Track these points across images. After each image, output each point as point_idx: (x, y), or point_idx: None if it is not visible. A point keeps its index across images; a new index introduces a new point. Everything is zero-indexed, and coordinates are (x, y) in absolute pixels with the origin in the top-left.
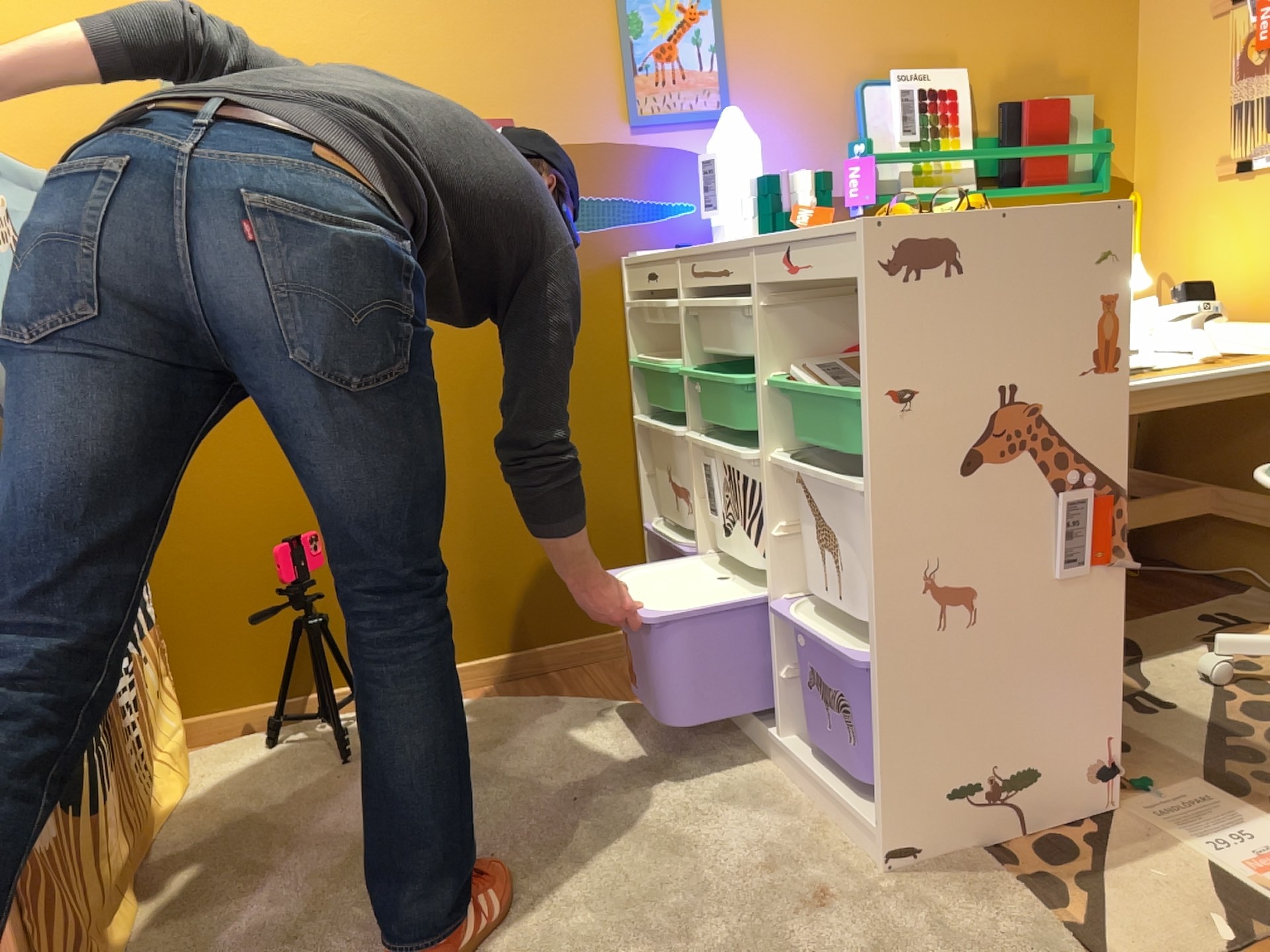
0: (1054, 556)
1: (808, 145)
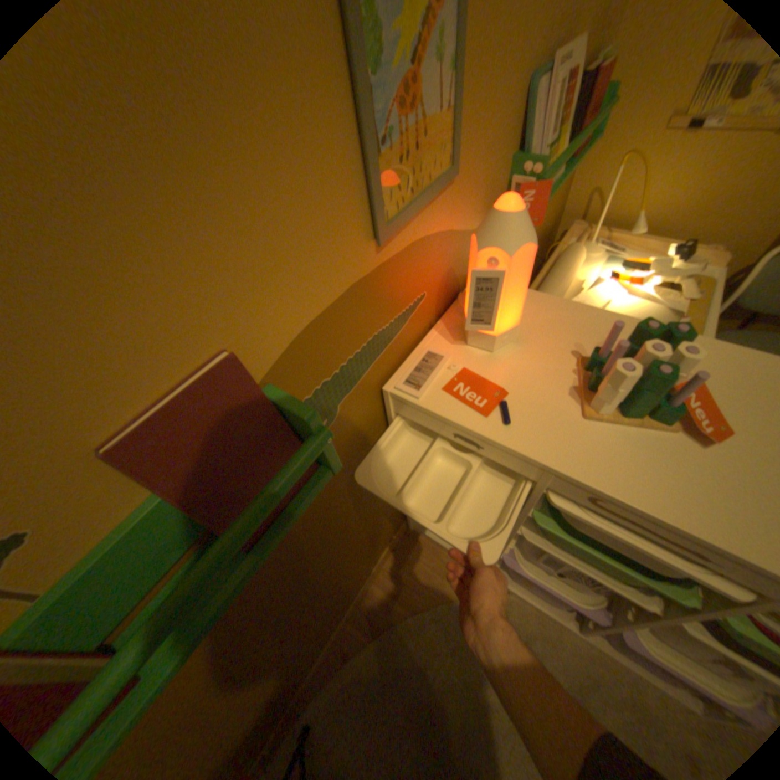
0: None
1: (495, 172)
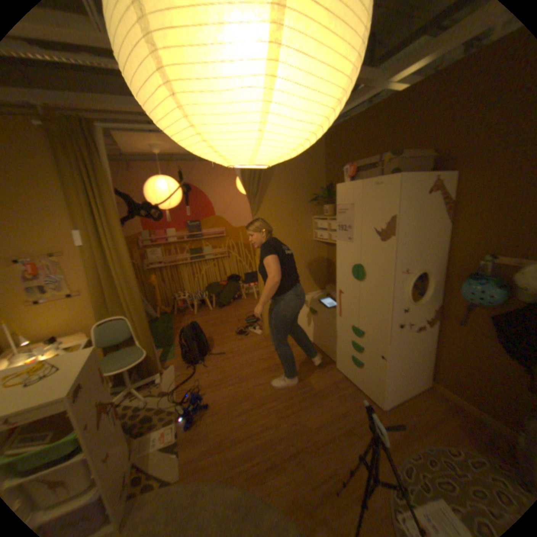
0: (110, 428)
1: None
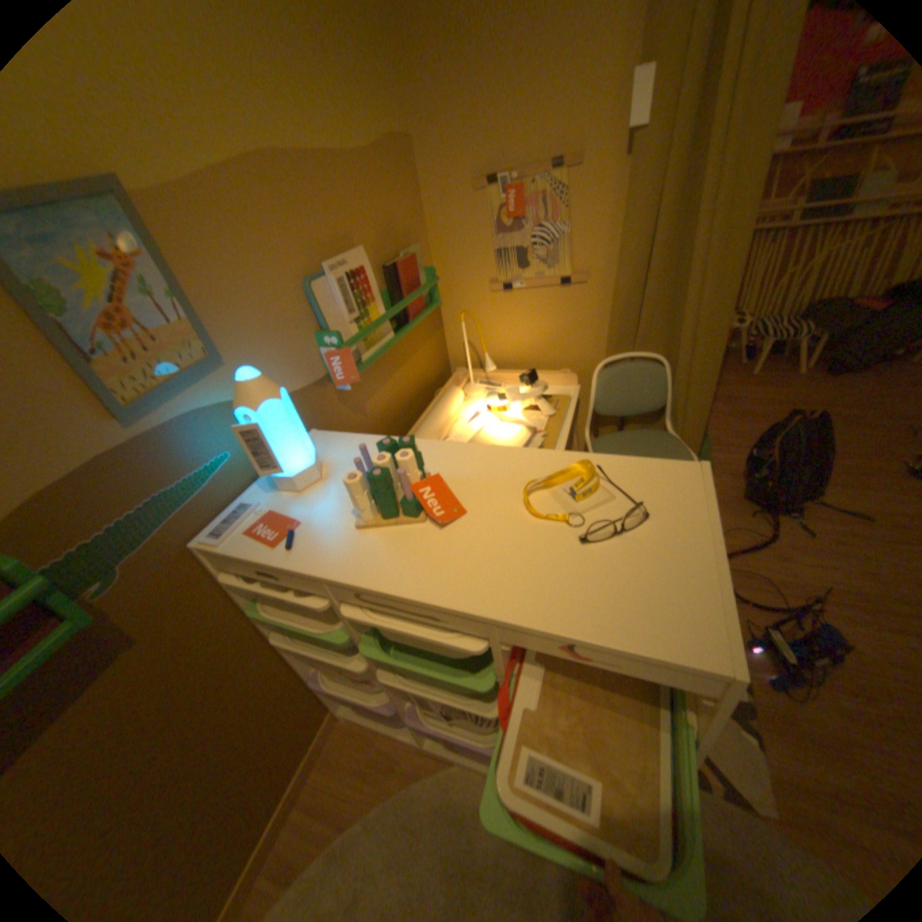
0: None
1: (291, 350)
